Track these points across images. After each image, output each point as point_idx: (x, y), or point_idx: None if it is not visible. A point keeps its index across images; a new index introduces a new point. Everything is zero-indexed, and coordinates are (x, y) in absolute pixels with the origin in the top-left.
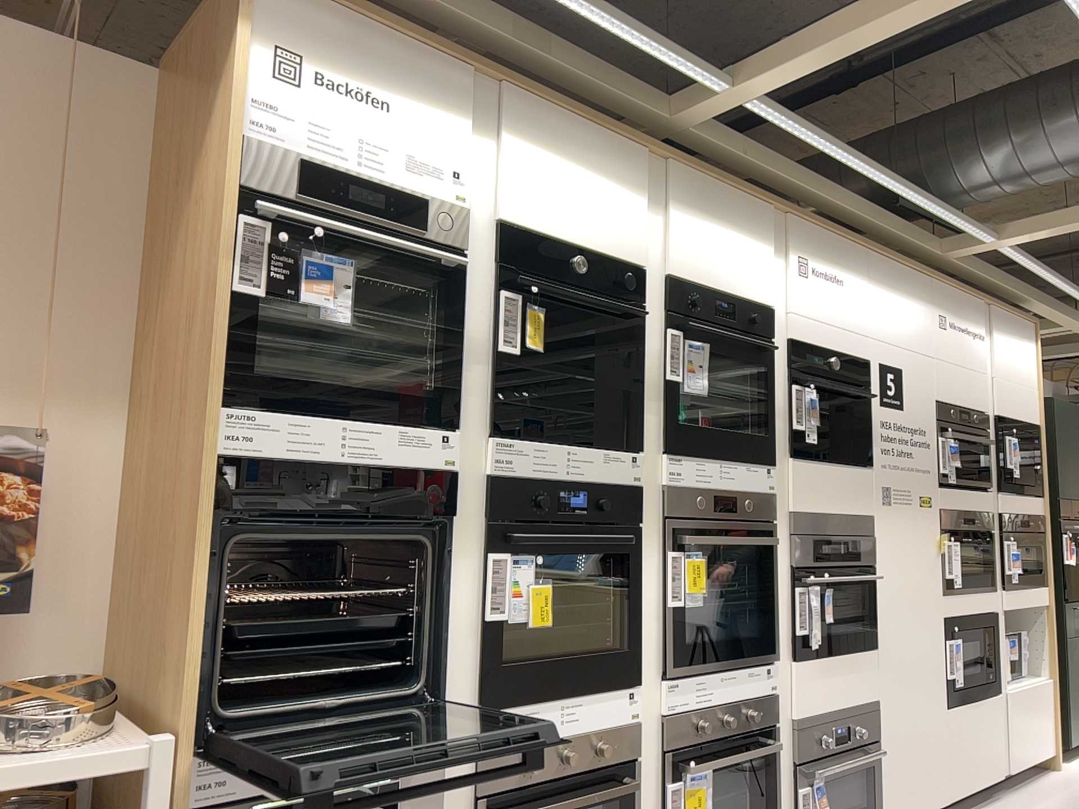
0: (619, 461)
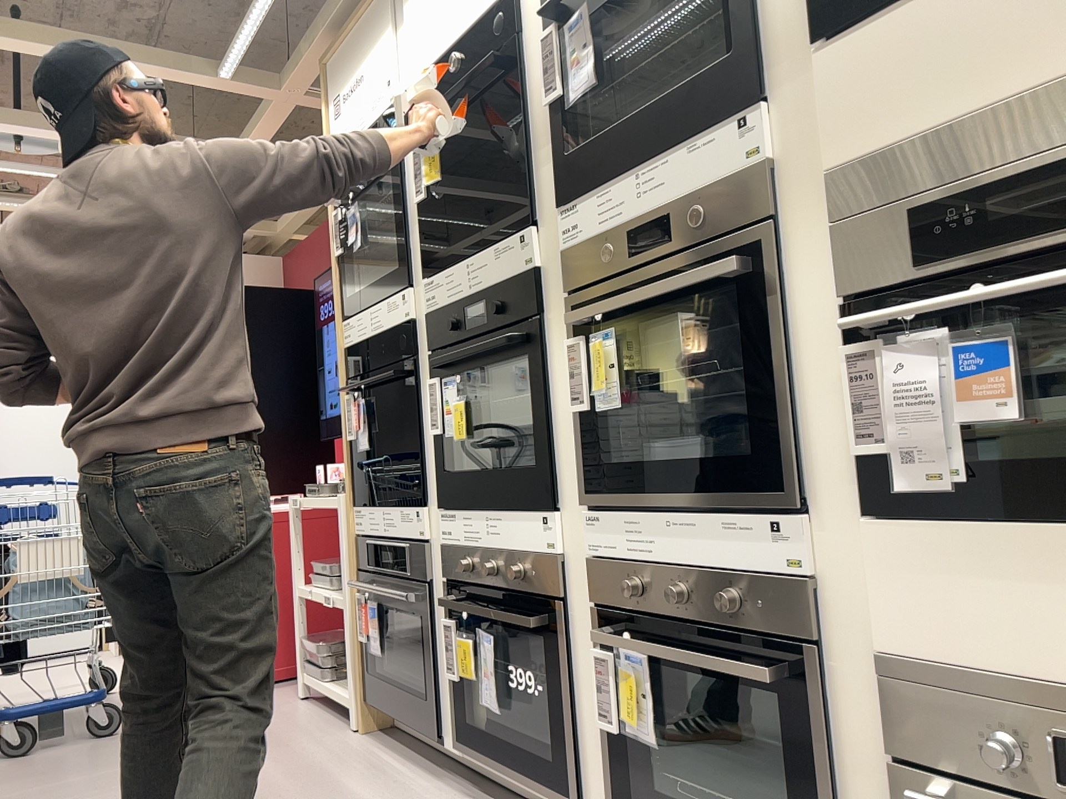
0: (510, 249)
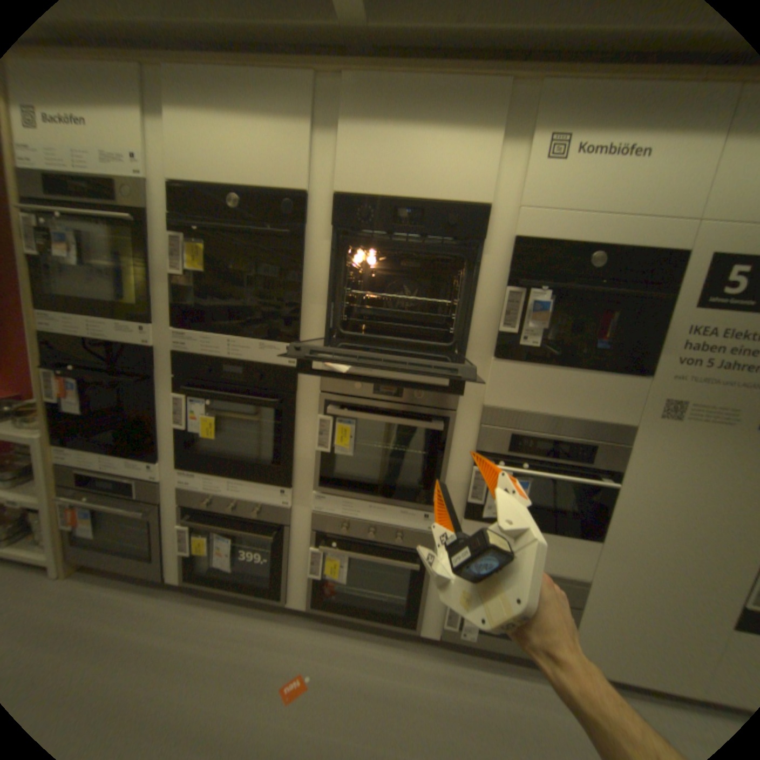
0: (276, 351)
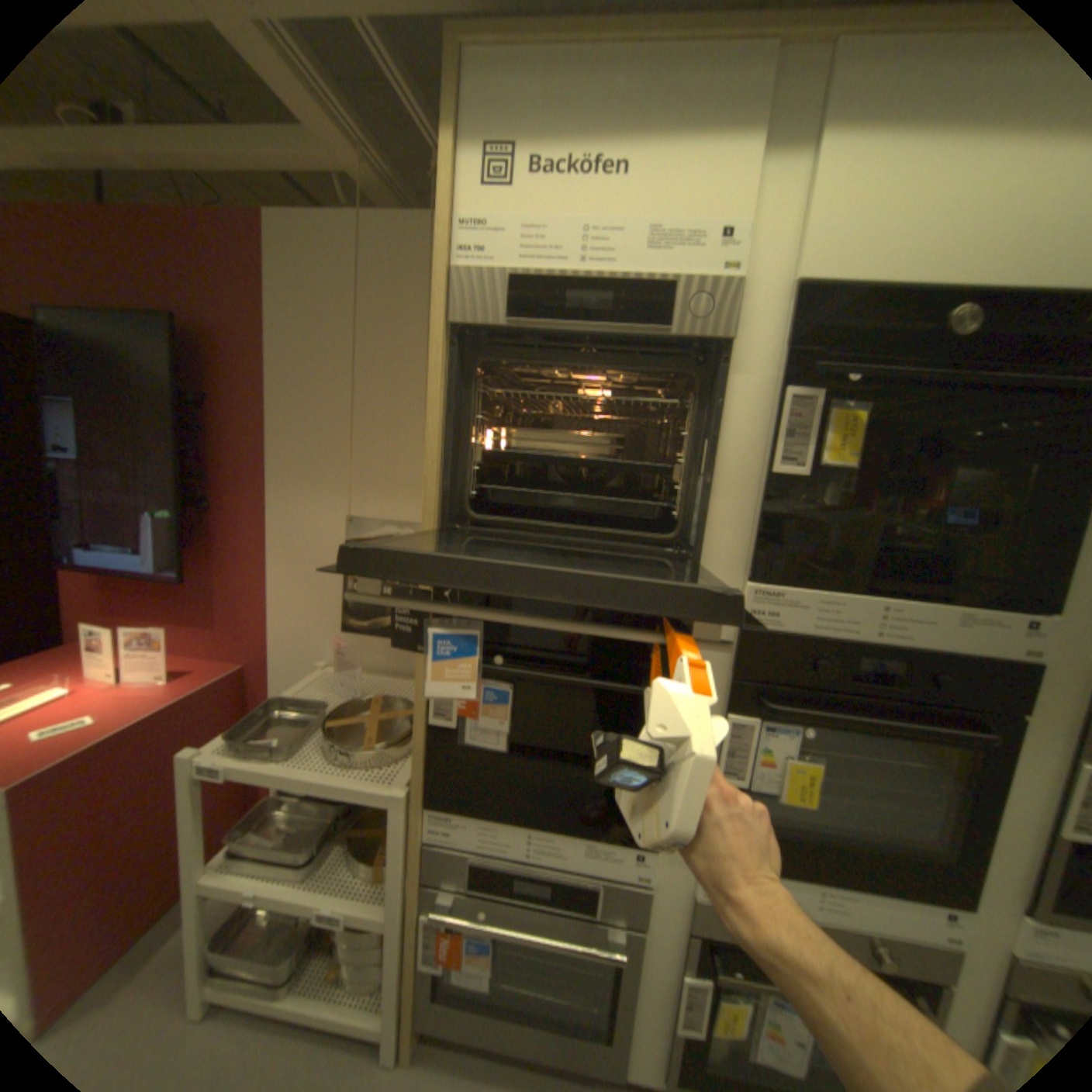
0: (1004, 628)
